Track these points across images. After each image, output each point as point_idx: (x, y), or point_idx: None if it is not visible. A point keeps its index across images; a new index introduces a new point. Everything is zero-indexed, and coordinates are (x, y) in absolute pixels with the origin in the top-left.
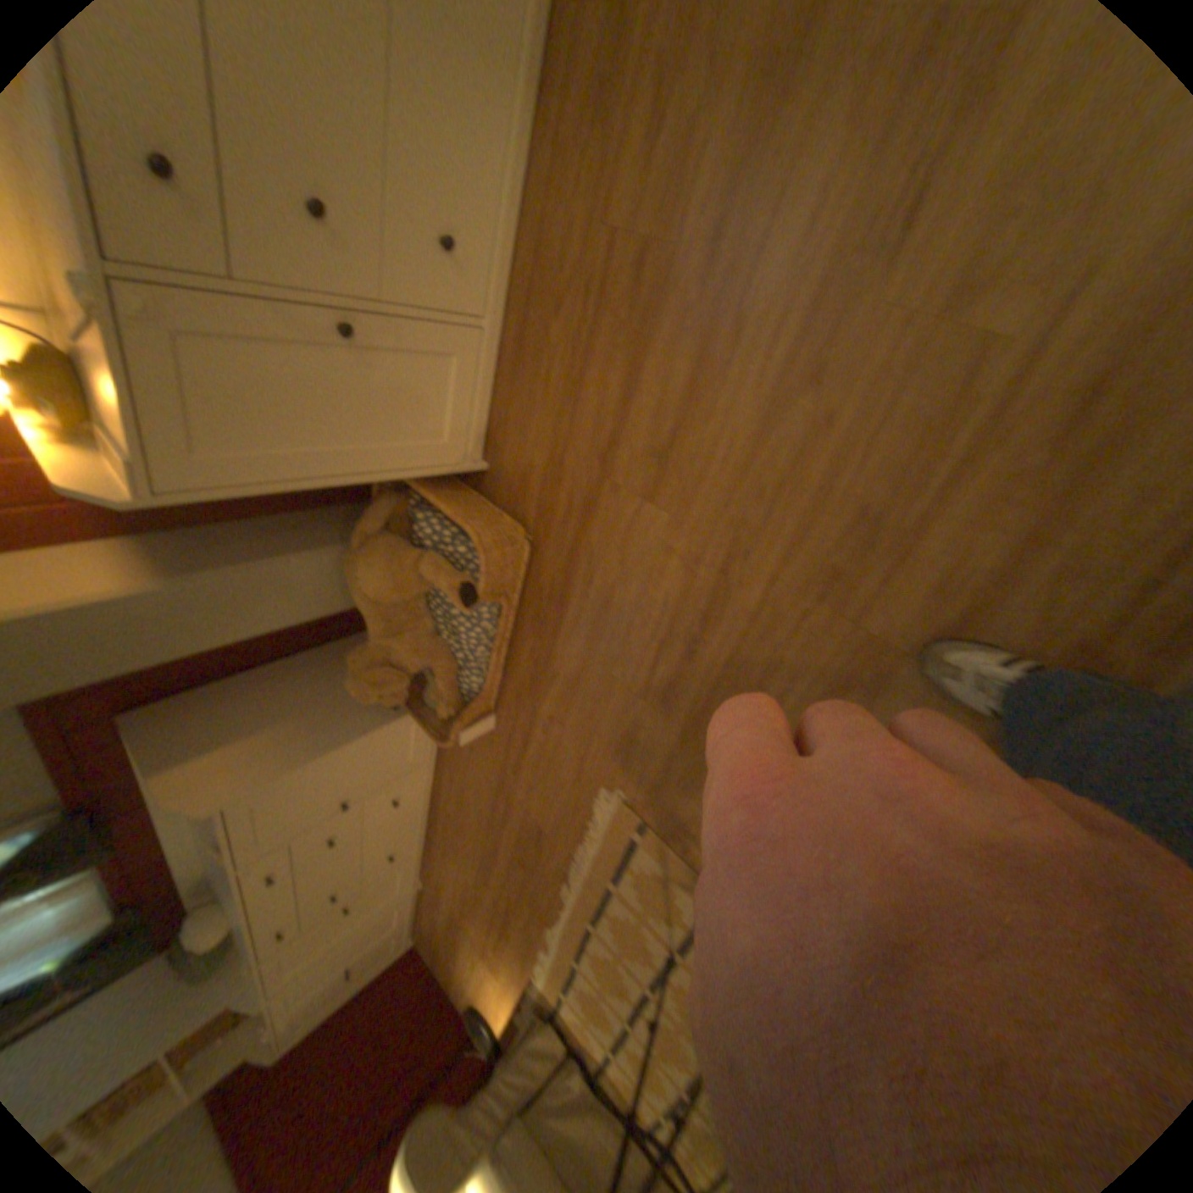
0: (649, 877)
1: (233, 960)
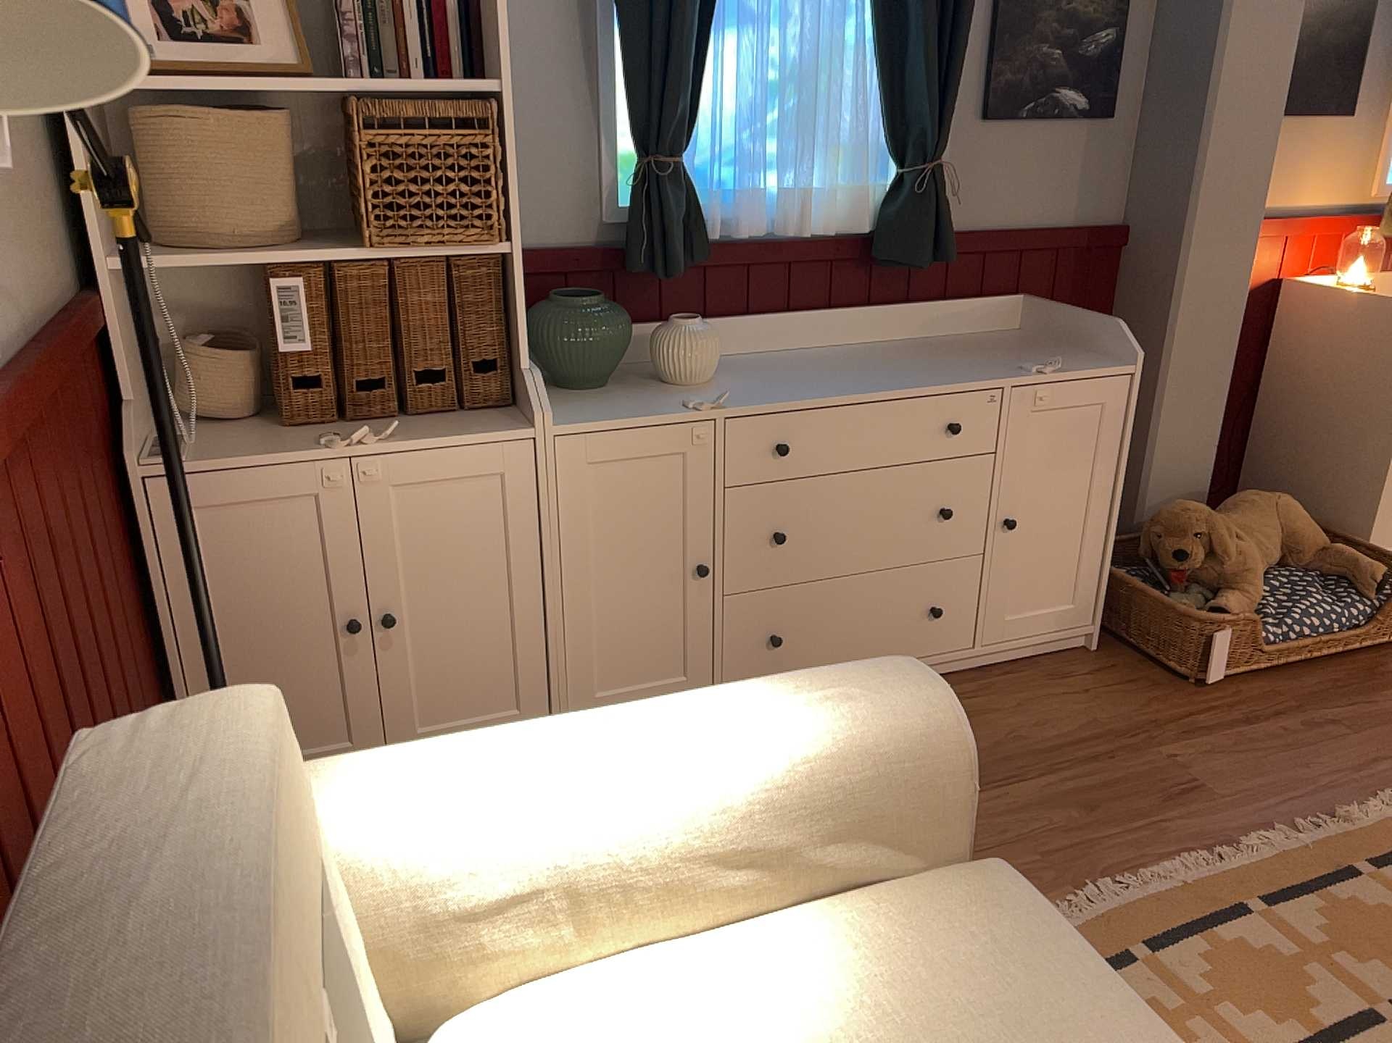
0: None
1: (596, 402)
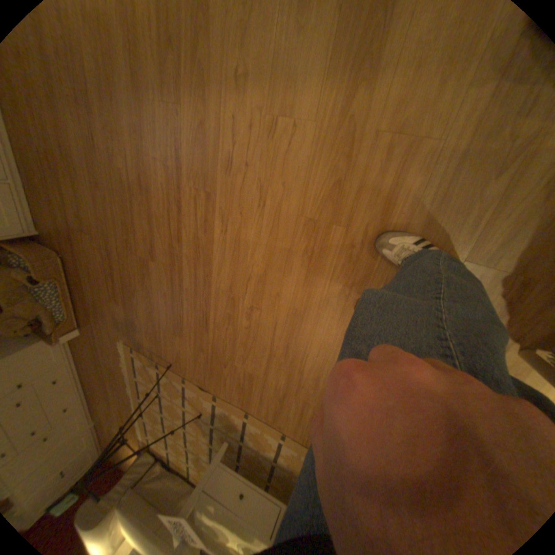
0: (139, 368)
1: None
